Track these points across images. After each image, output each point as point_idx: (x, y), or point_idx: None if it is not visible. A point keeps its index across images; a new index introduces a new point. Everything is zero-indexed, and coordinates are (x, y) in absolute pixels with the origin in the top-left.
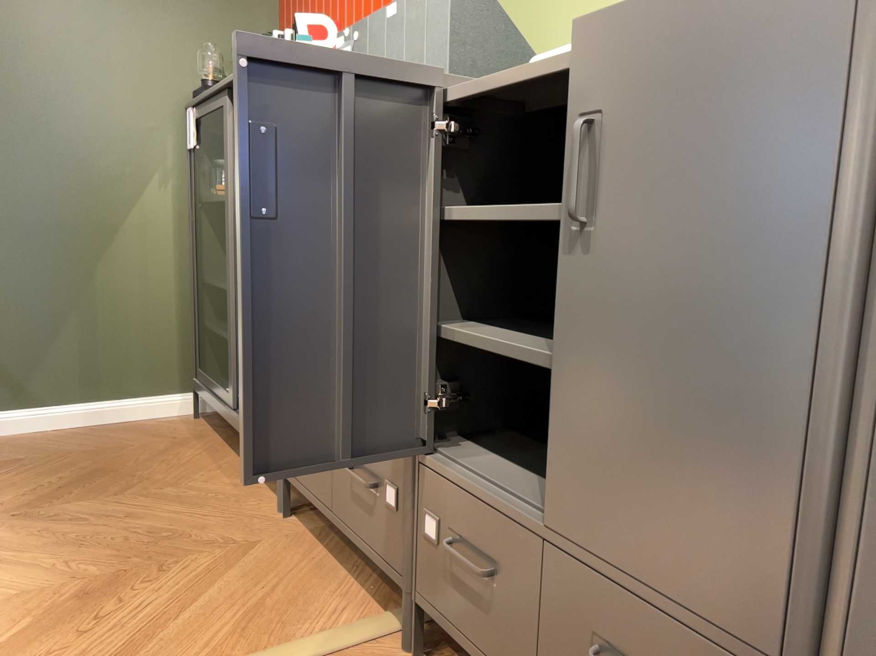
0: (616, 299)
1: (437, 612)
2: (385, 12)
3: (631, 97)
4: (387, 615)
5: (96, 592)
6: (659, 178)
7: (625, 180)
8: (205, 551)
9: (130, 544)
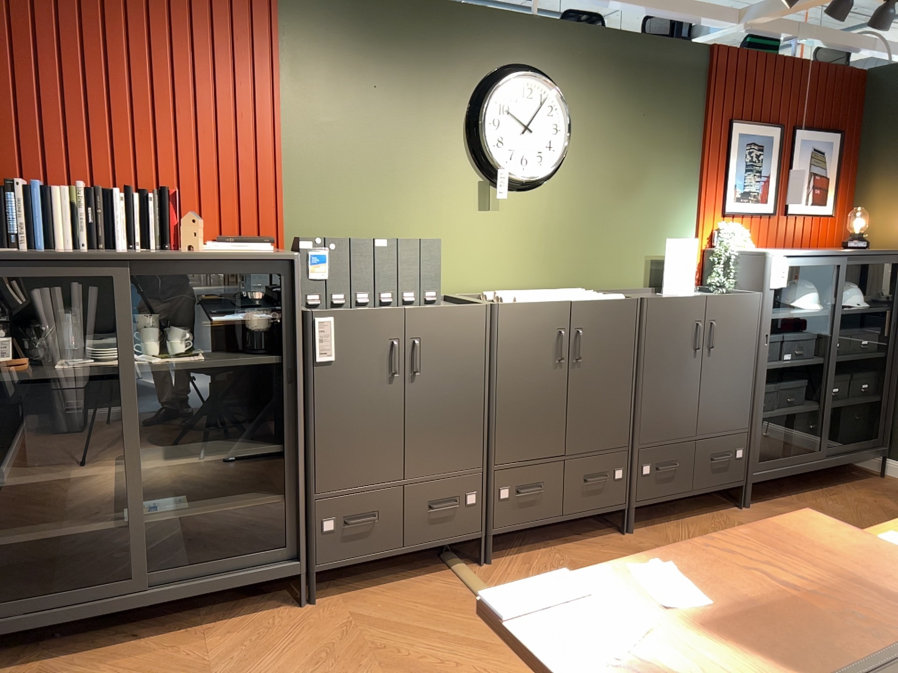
0: (589, 379)
1: (509, 526)
2: (372, 239)
3: (592, 325)
4: (453, 567)
5: (406, 672)
6: (600, 346)
7: (591, 347)
8: (357, 634)
9: (331, 671)
